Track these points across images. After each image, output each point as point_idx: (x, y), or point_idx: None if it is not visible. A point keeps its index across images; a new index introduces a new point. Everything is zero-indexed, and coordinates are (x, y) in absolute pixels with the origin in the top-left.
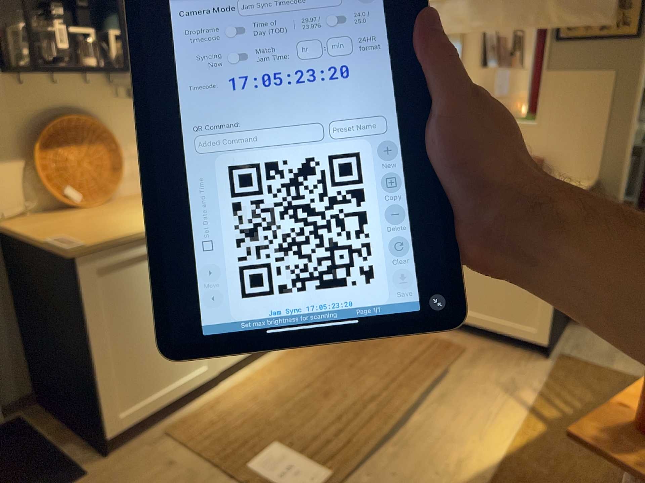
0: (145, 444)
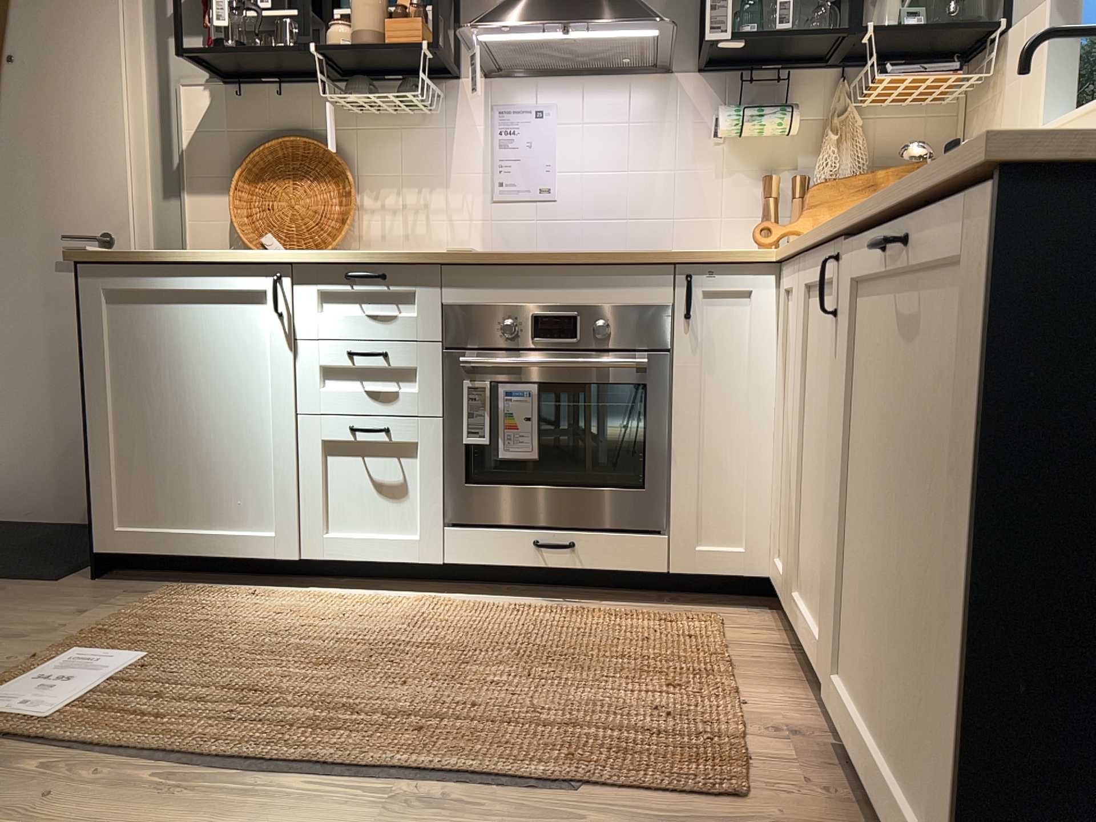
0: (130, 590)
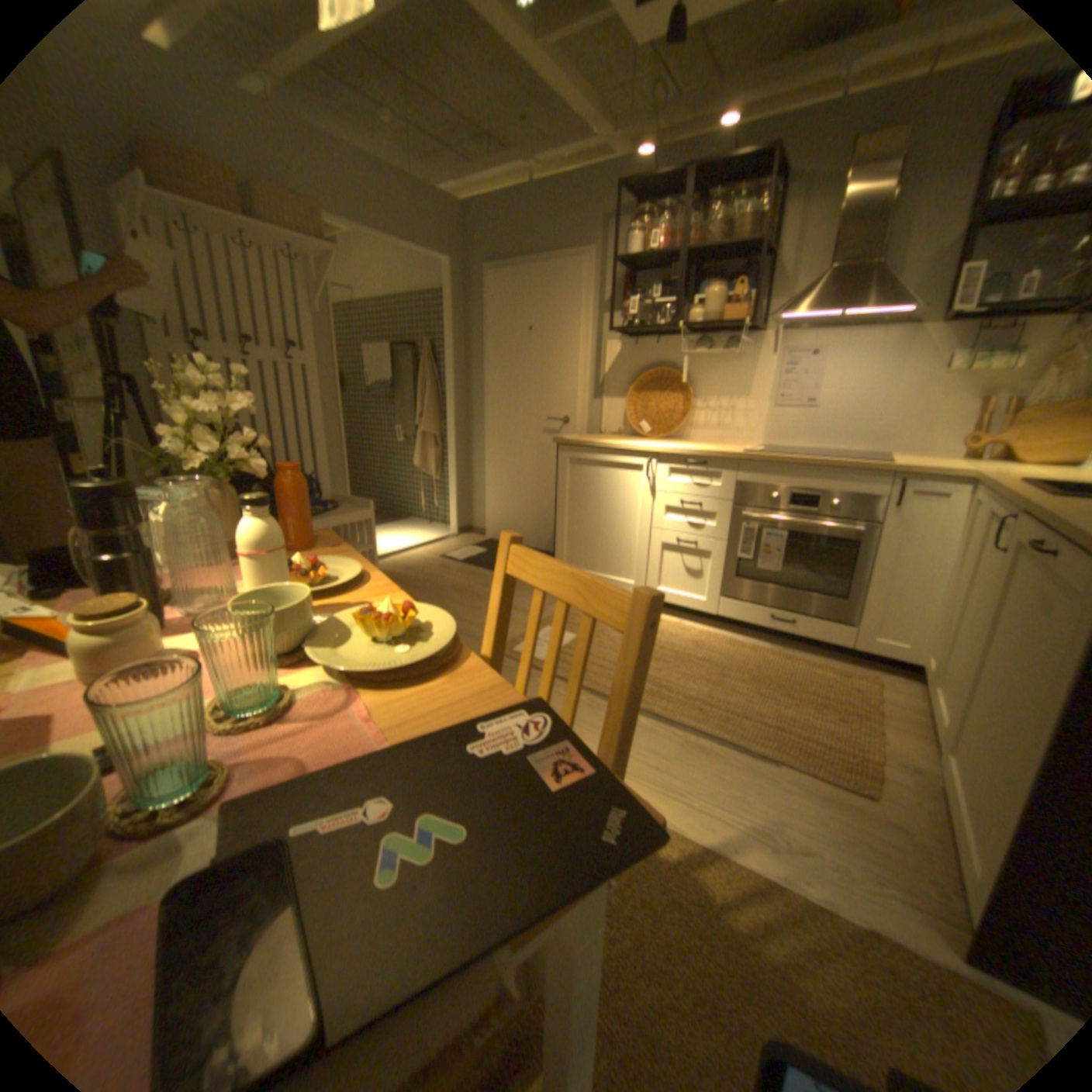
0: None
